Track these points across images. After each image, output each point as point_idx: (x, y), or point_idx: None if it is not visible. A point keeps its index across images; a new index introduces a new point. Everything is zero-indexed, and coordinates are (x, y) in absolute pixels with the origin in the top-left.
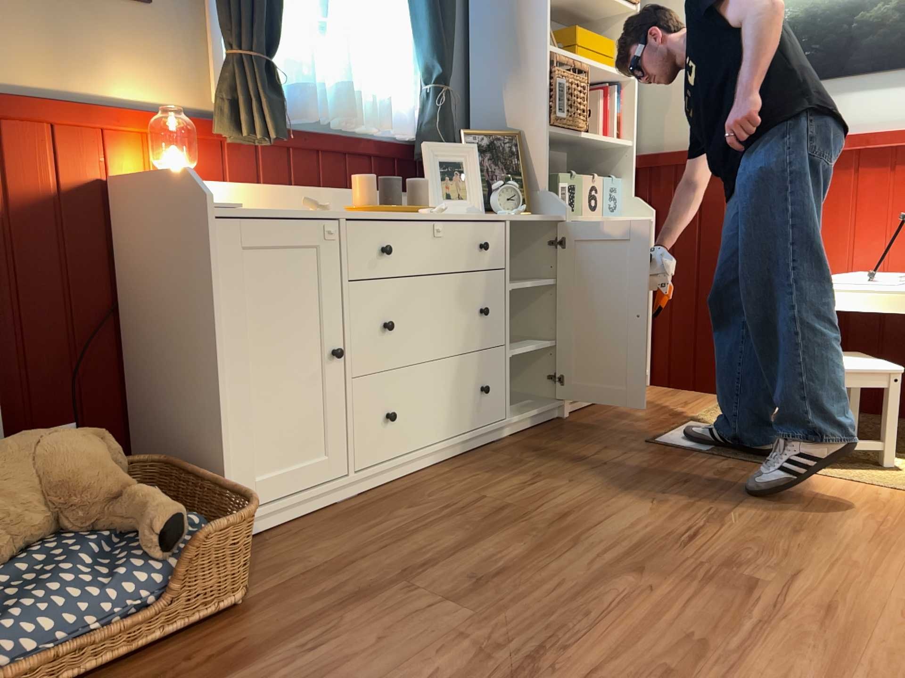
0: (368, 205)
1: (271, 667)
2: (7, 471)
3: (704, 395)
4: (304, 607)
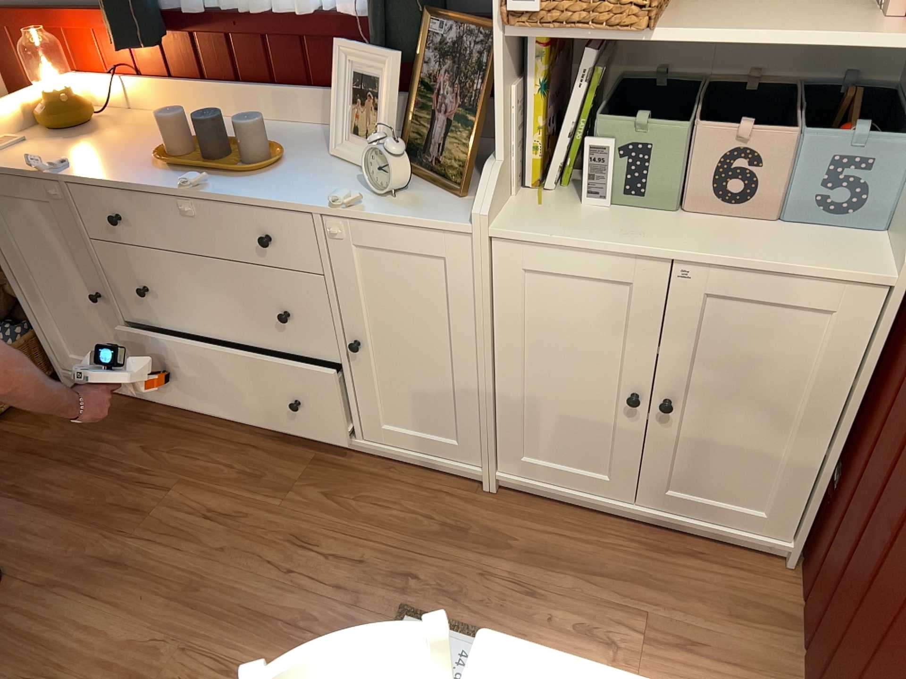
0: (166, 156)
1: None
2: None
3: (776, 670)
4: None
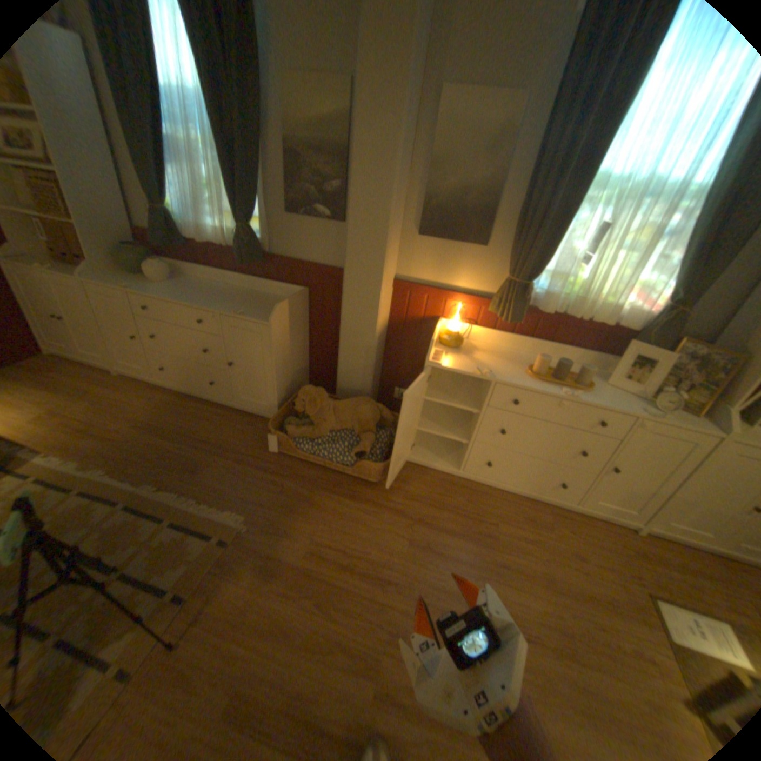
0: (535, 373)
1: (355, 507)
2: (349, 409)
3: None
4: (385, 500)
